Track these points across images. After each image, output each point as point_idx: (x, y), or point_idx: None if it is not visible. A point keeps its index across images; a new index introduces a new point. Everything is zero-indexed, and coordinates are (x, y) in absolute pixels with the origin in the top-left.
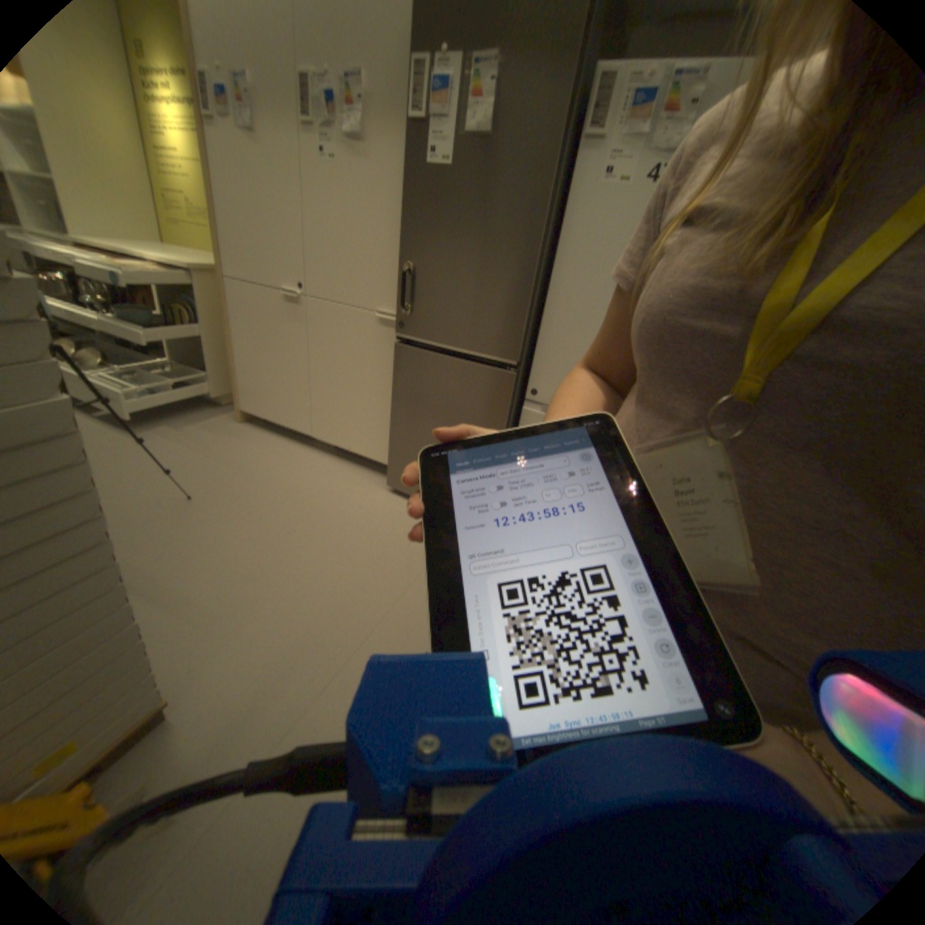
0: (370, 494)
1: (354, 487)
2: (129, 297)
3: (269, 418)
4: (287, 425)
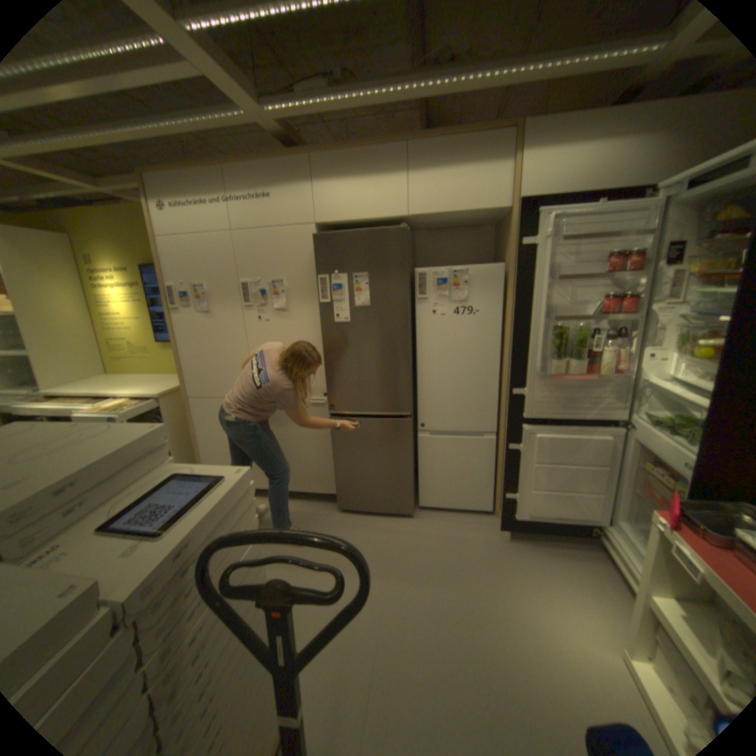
0: (329, 519)
1: (315, 518)
2: None
3: None
4: None
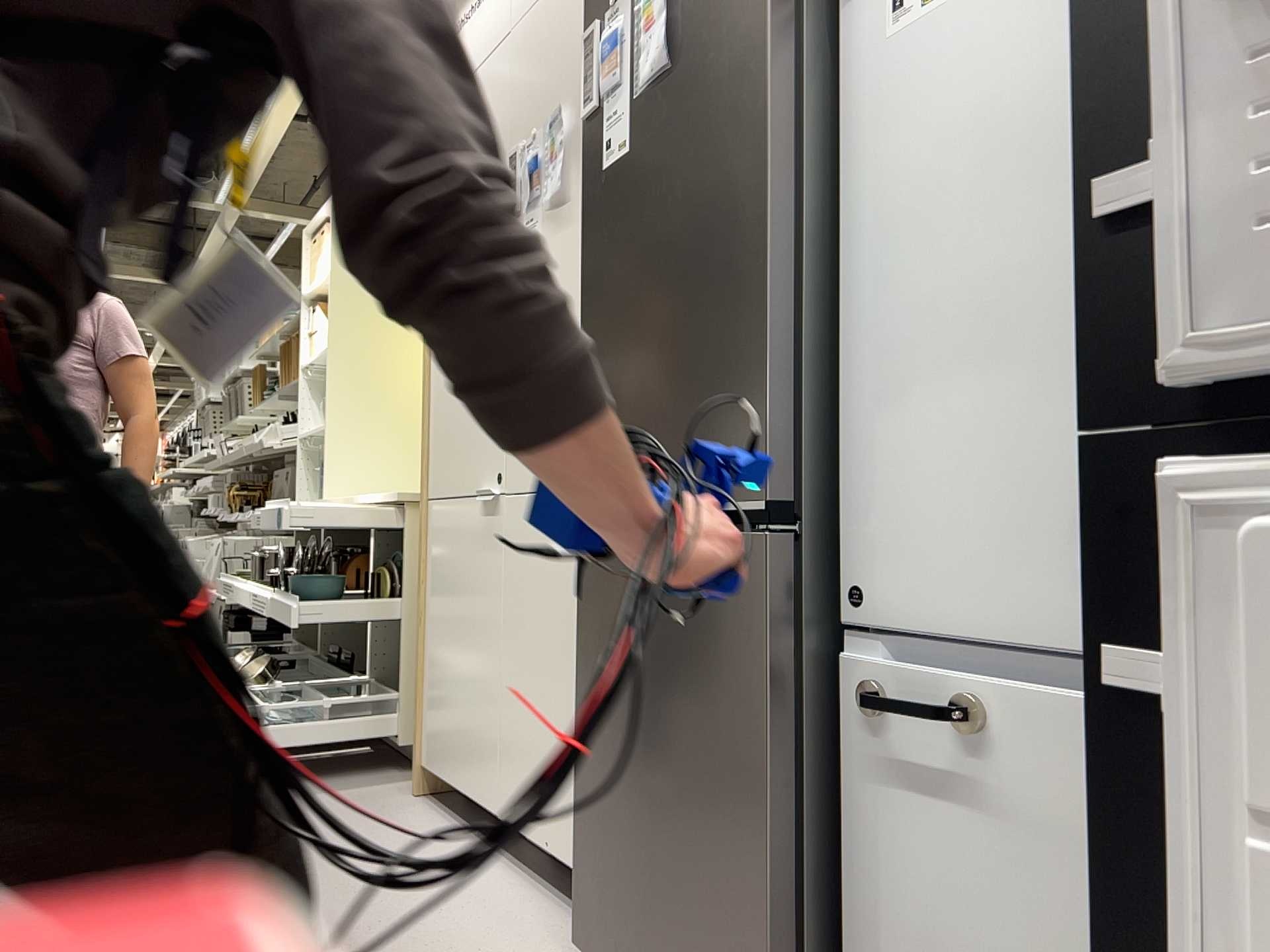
0: None
1: (505, 945)
2: (342, 569)
3: (451, 779)
4: (470, 792)
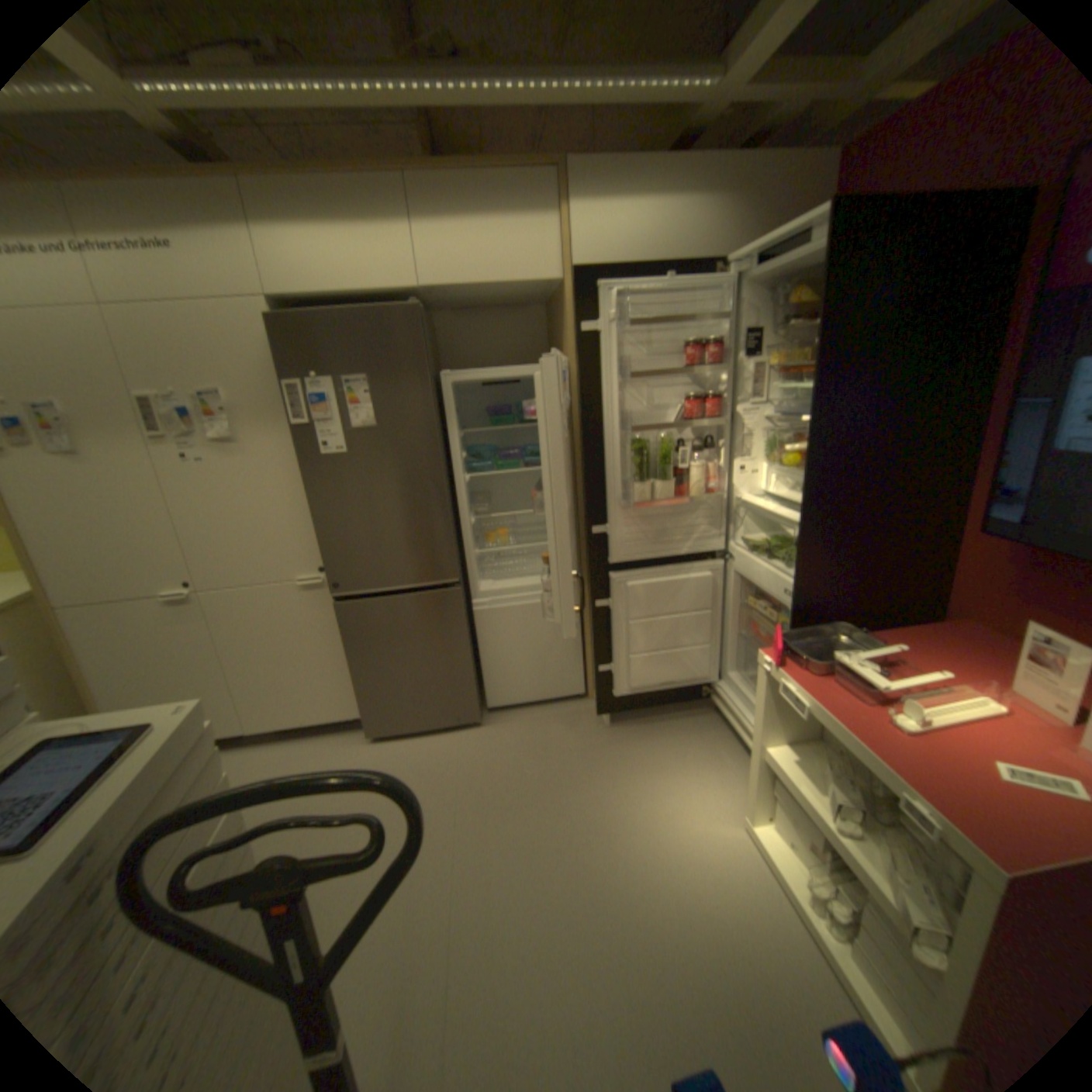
0: (354, 757)
1: (331, 760)
2: None
3: None
4: None
